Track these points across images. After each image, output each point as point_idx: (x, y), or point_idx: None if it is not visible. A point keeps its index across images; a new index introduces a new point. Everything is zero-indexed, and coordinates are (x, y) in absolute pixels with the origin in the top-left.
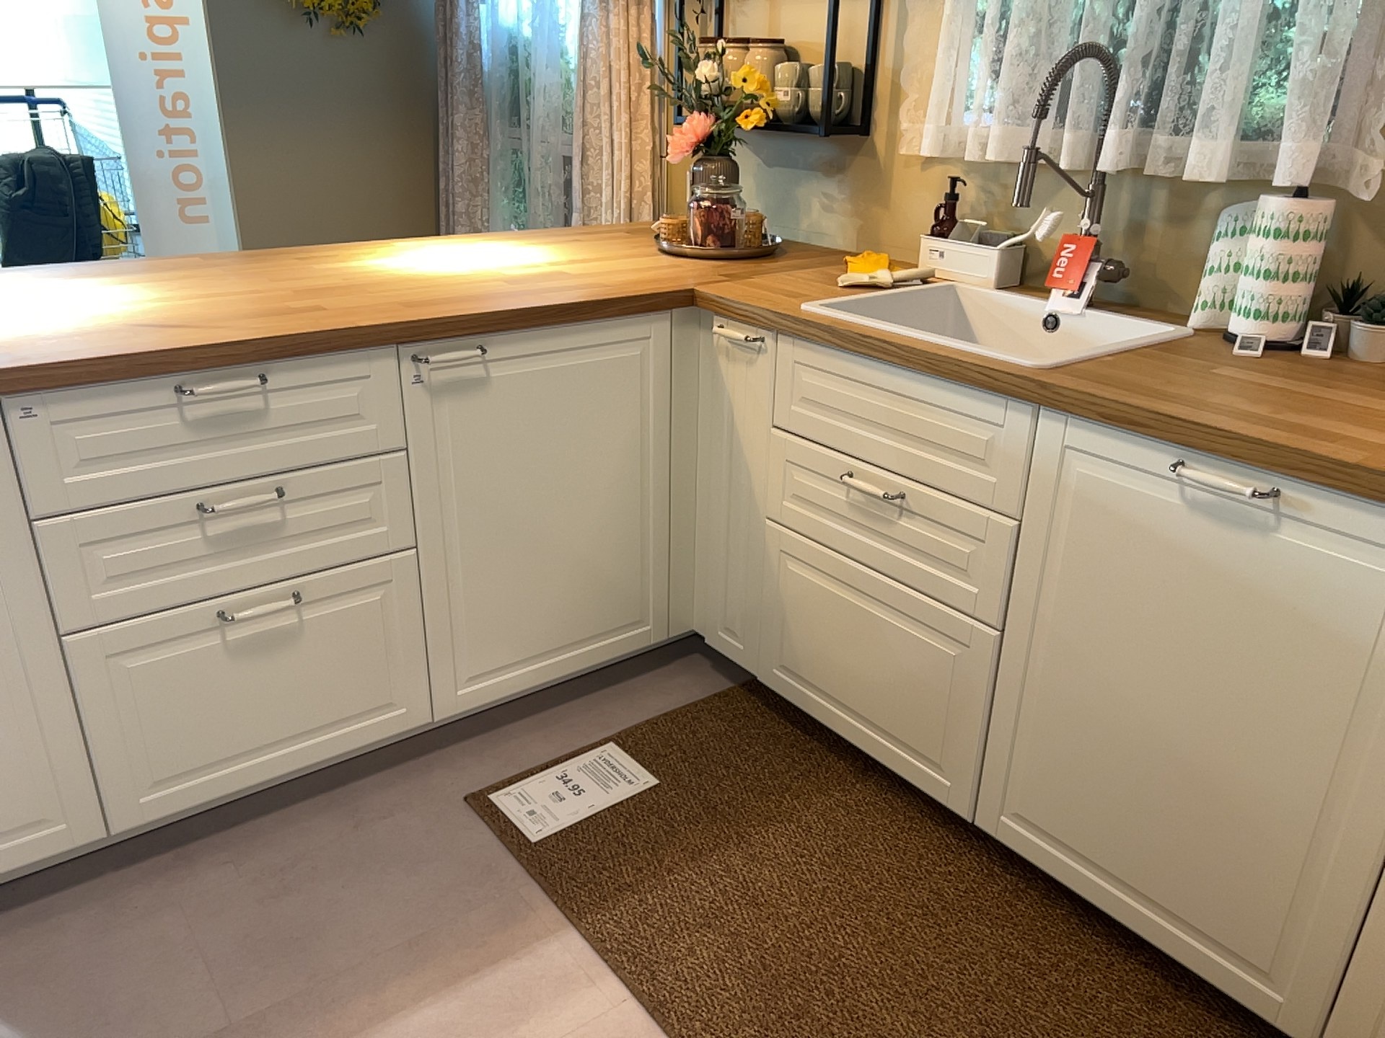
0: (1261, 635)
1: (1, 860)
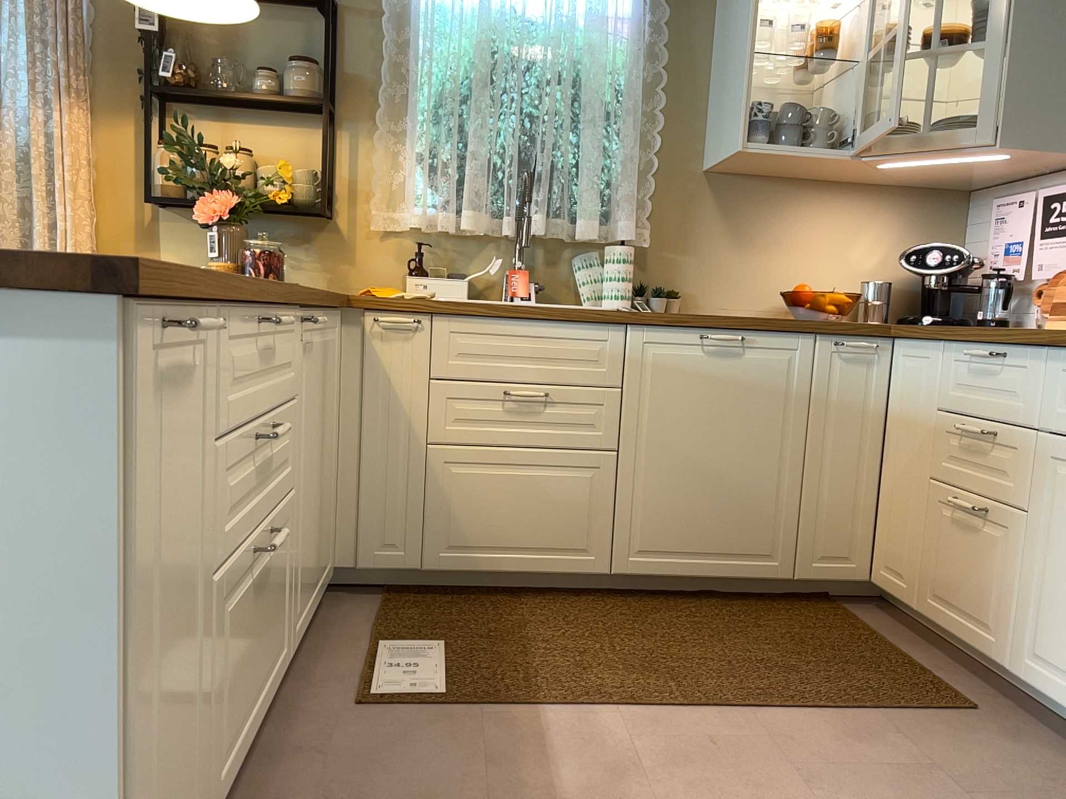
0: (746, 399)
1: None
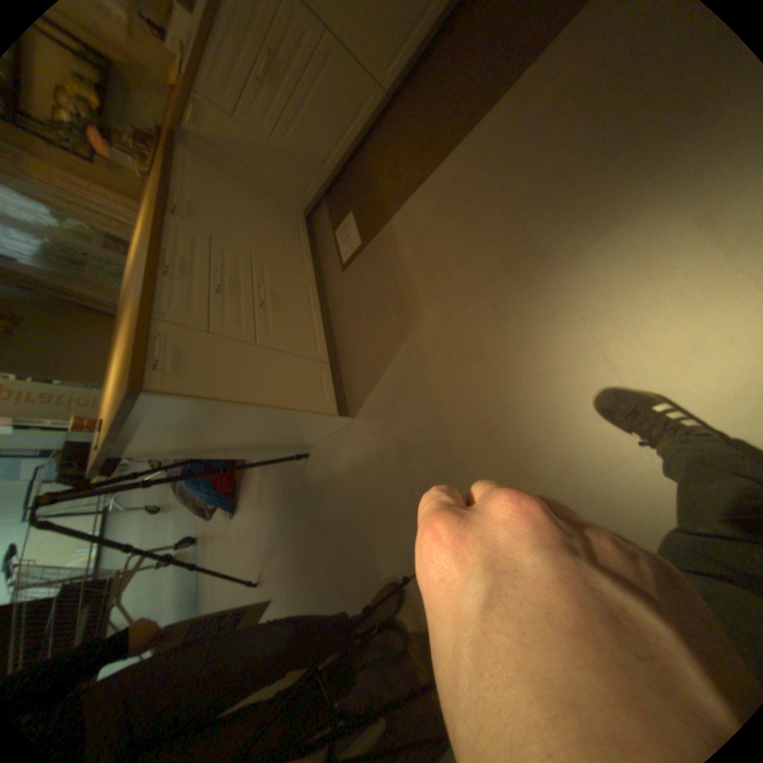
0: None
1: (330, 388)
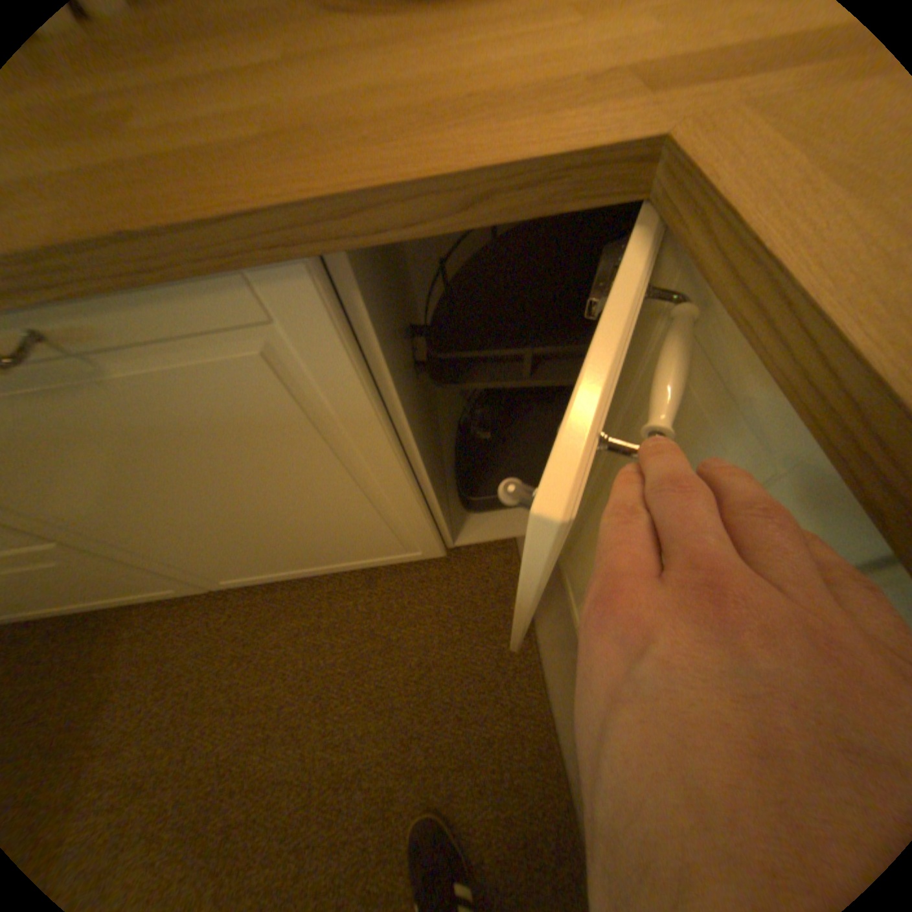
0: (216, 453)
1: None
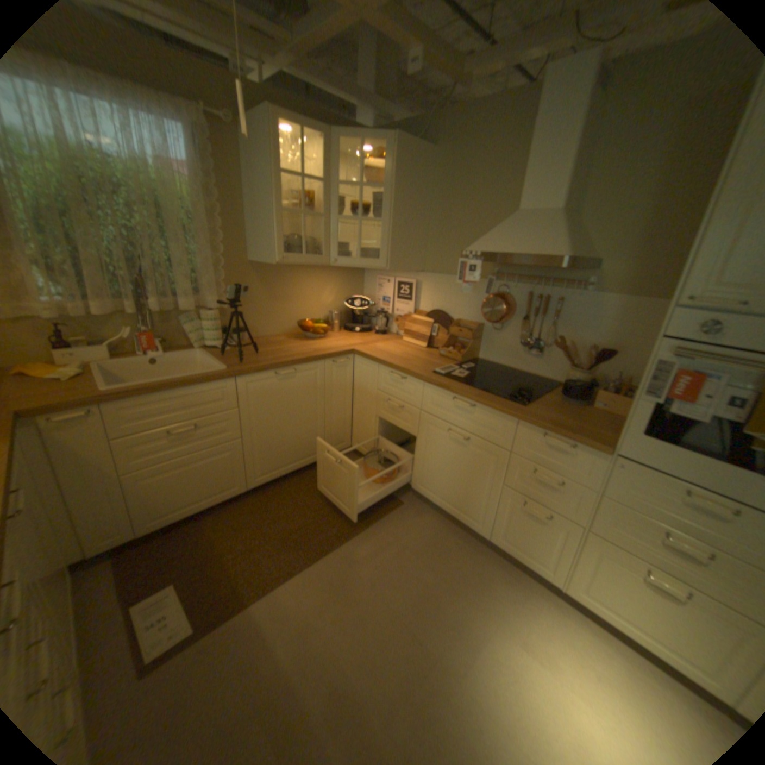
0: (298, 396)
1: None
